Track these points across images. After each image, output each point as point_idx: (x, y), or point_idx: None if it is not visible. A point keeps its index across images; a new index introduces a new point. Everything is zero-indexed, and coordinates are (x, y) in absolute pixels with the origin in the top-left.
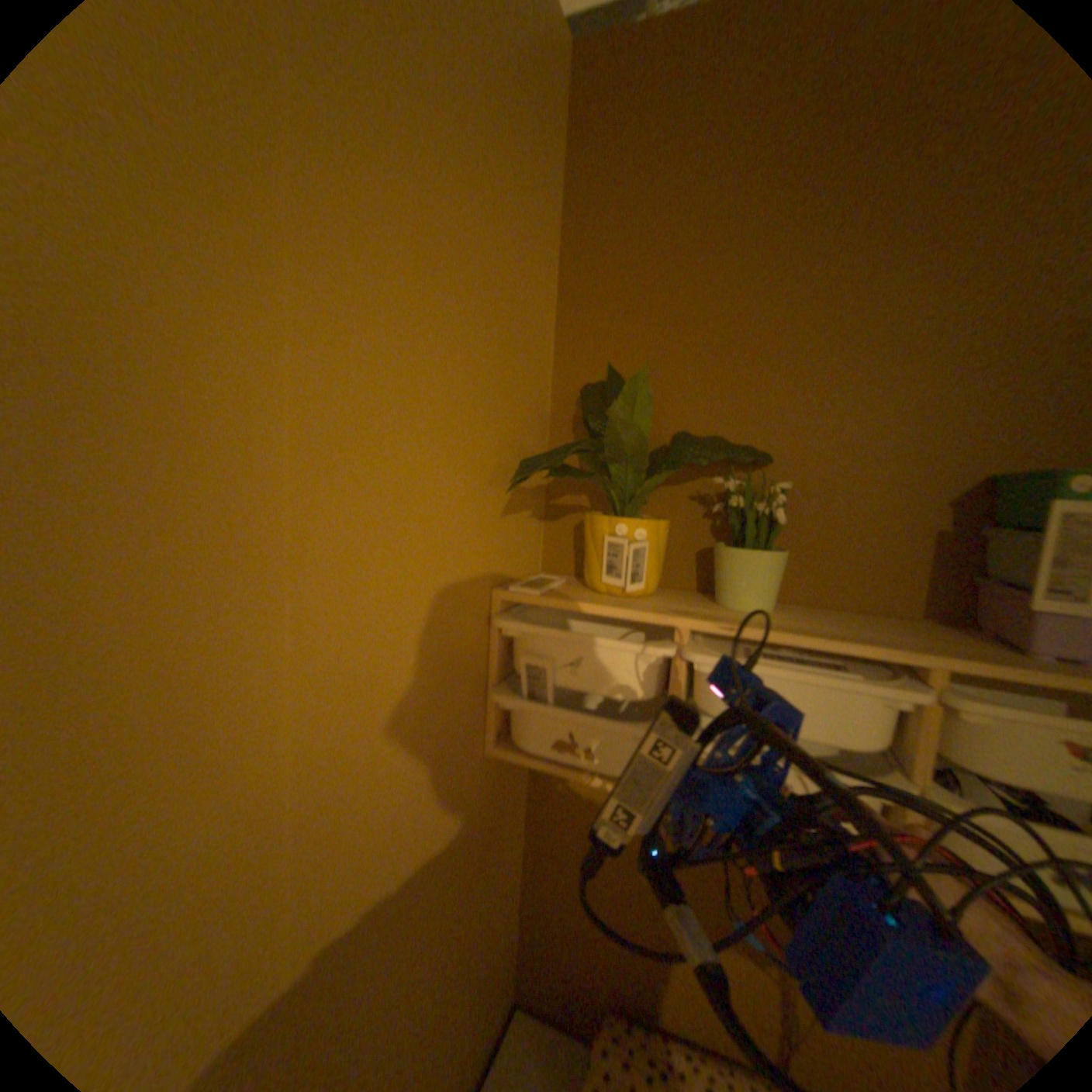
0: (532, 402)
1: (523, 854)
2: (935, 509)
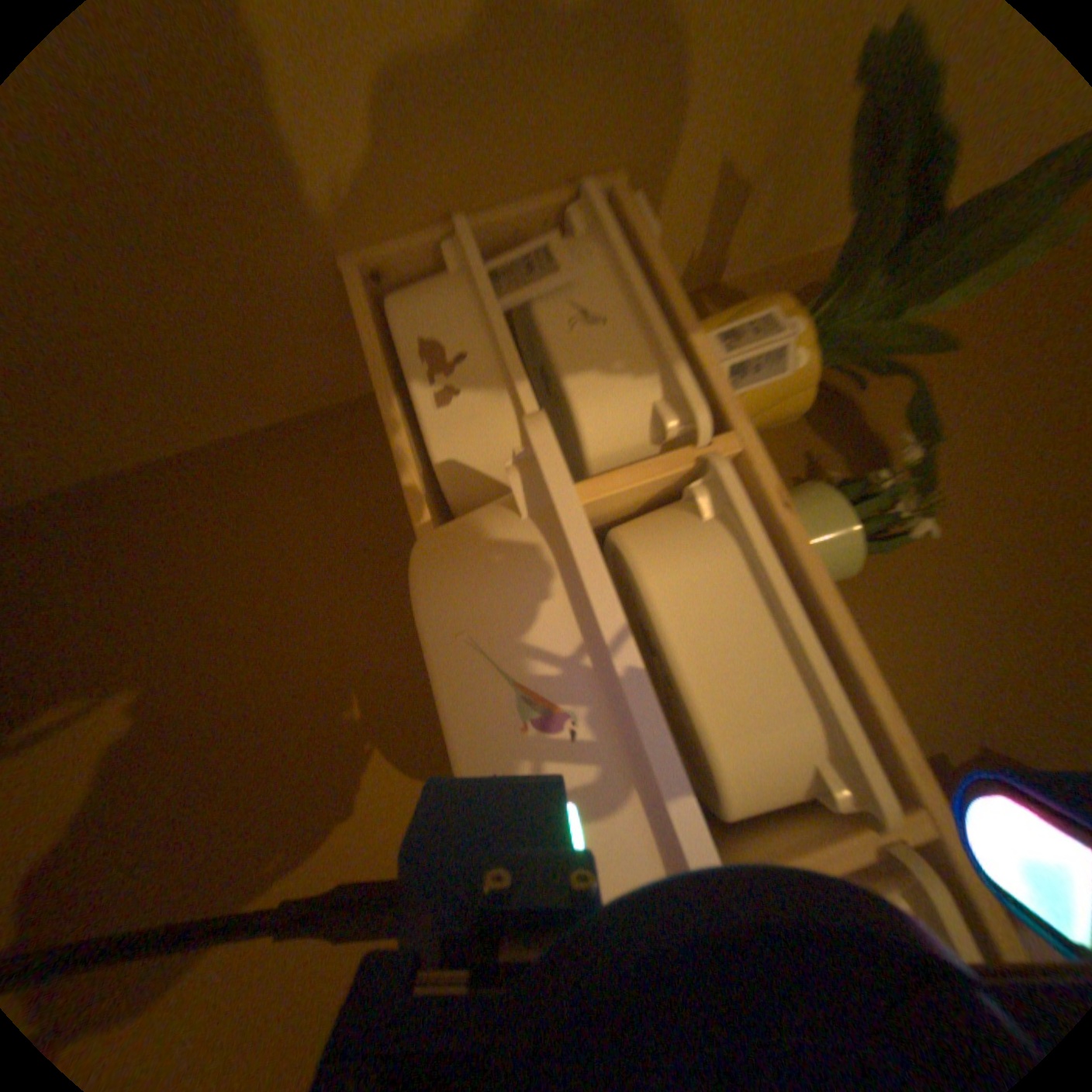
0: (844, 194)
1: (163, 456)
2: (952, 732)
